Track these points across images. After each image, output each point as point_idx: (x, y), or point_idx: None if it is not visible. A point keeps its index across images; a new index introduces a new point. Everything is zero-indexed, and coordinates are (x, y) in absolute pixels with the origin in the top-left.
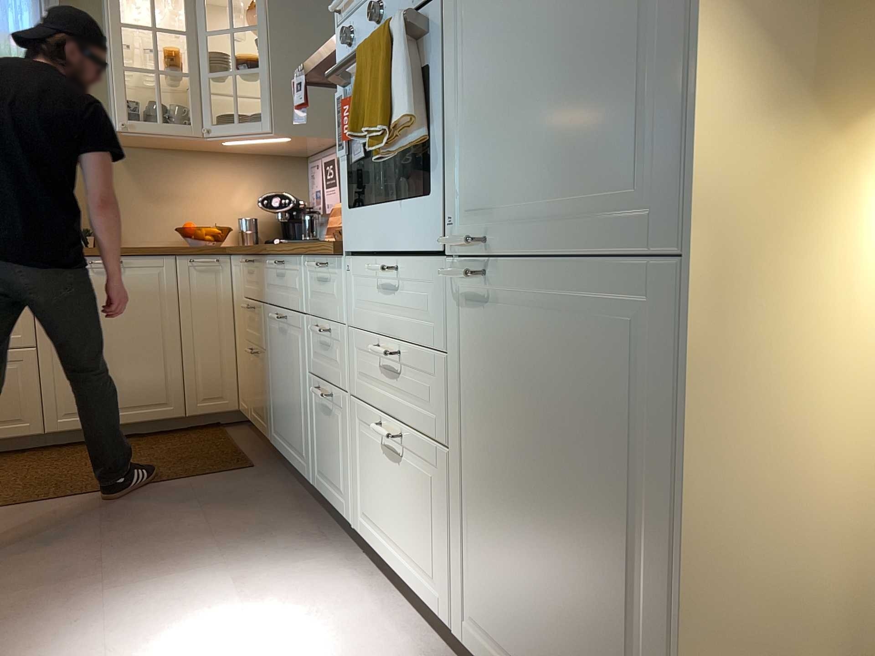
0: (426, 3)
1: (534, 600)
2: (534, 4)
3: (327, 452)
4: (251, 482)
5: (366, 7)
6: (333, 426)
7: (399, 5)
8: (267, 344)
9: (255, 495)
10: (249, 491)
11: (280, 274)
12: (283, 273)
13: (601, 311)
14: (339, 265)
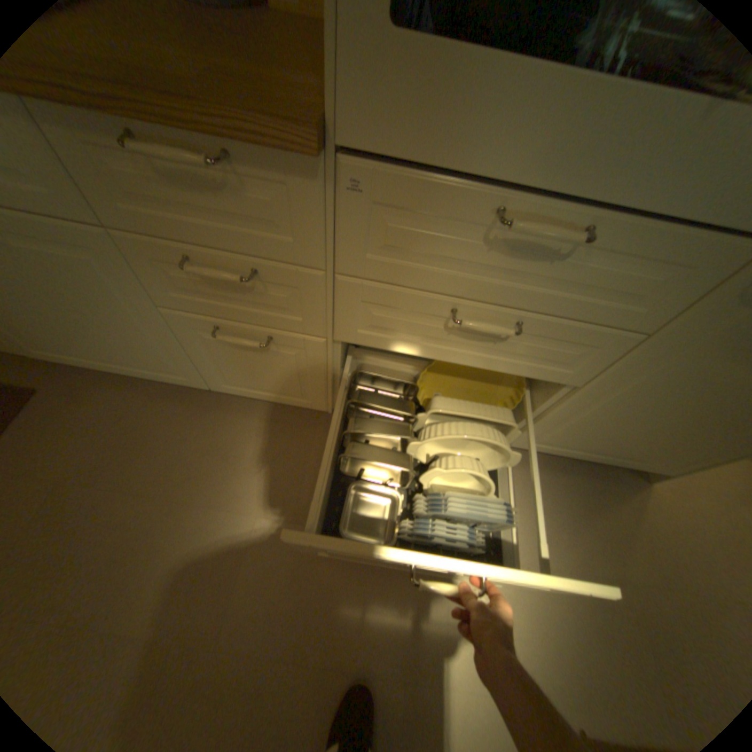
0: None
1: (637, 436)
2: None
3: (253, 372)
4: (74, 411)
5: None
6: (274, 357)
7: None
8: None
9: (119, 423)
10: (102, 424)
11: None
12: None
13: None
14: (297, 165)
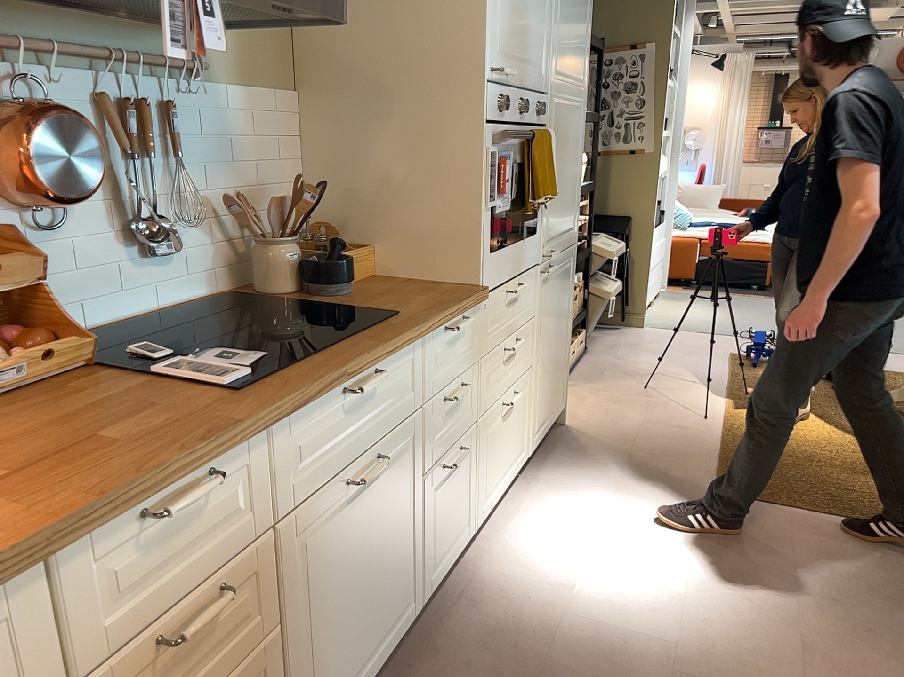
0: (539, 125)
1: (551, 383)
2: (565, 158)
3: (448, 519)
4: None
5: (509, 90)
6: (459, 477)
7: (530, 114)
8: (289, 599)
9: None
10: None
11: (356, 403)
12: (367, 395)
13: (567, 264)
14: (476, 309)
